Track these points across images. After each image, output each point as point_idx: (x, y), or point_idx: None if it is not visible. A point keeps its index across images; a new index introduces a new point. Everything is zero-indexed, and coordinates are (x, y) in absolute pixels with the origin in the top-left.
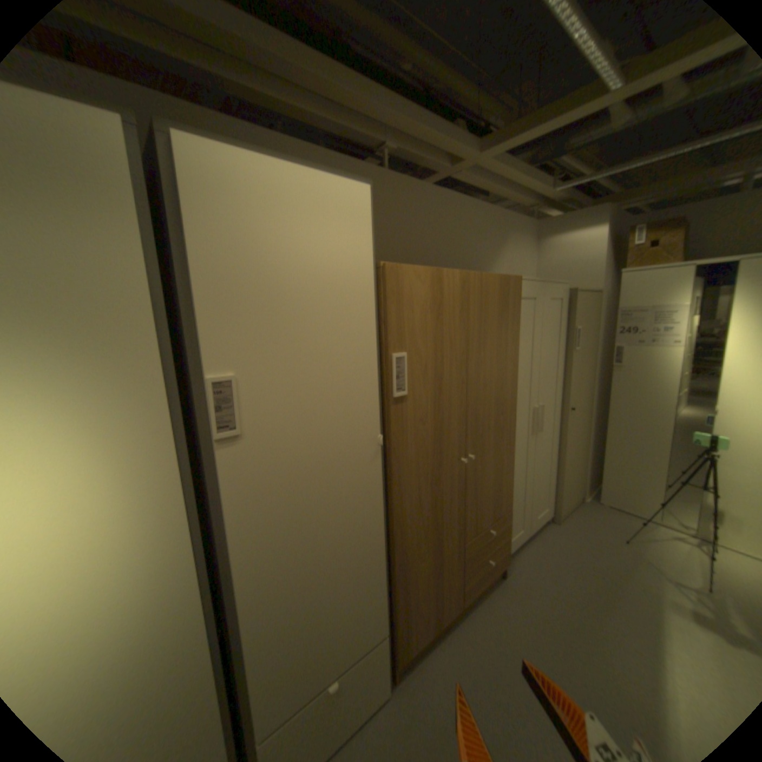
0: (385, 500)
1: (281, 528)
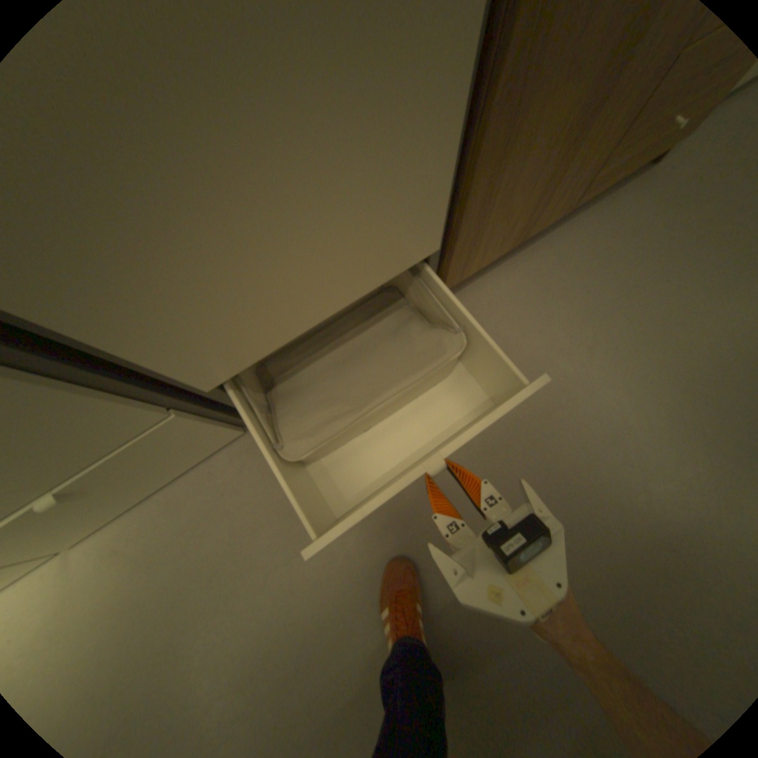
0: None
1: None
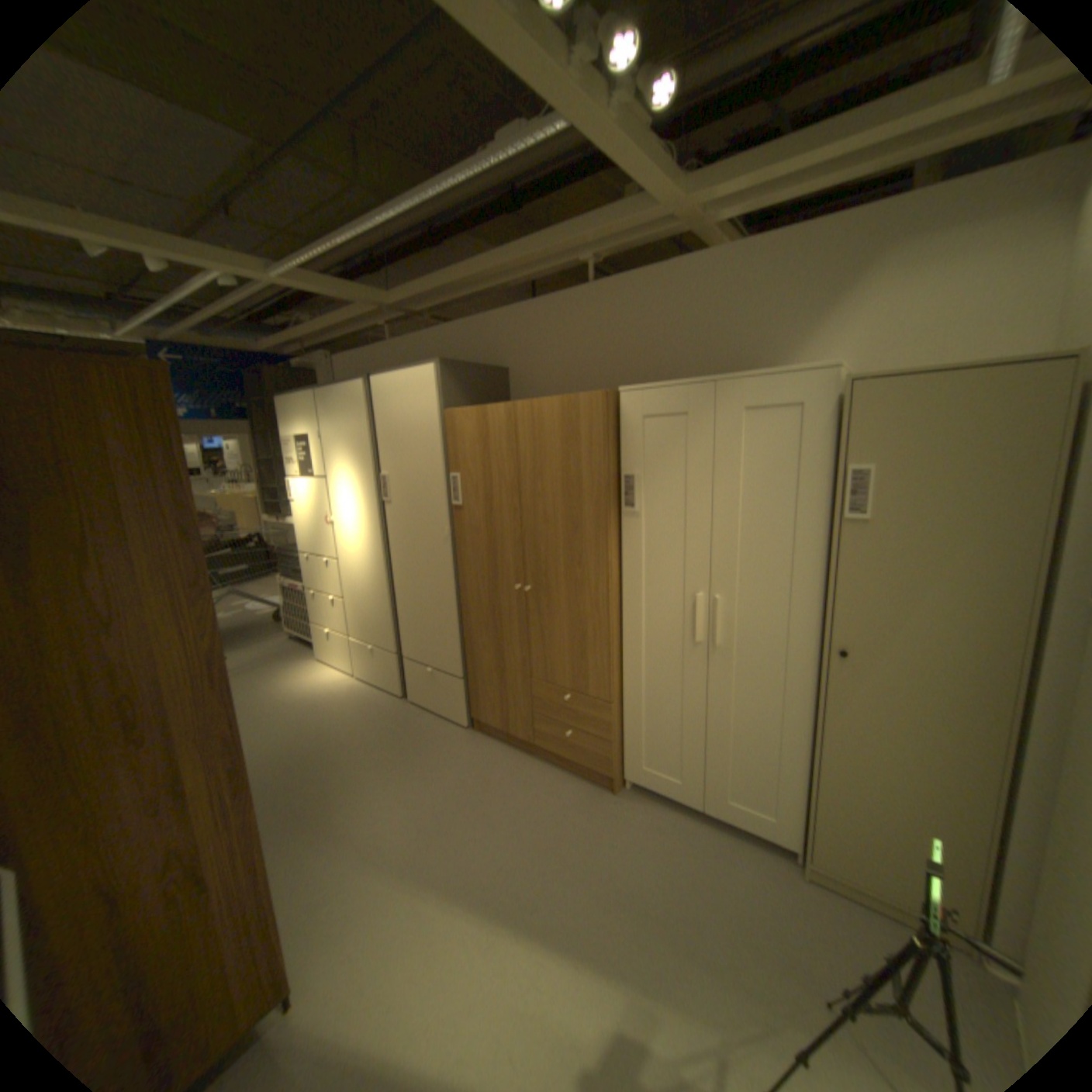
0: (461, 581)
1: (406, 557)
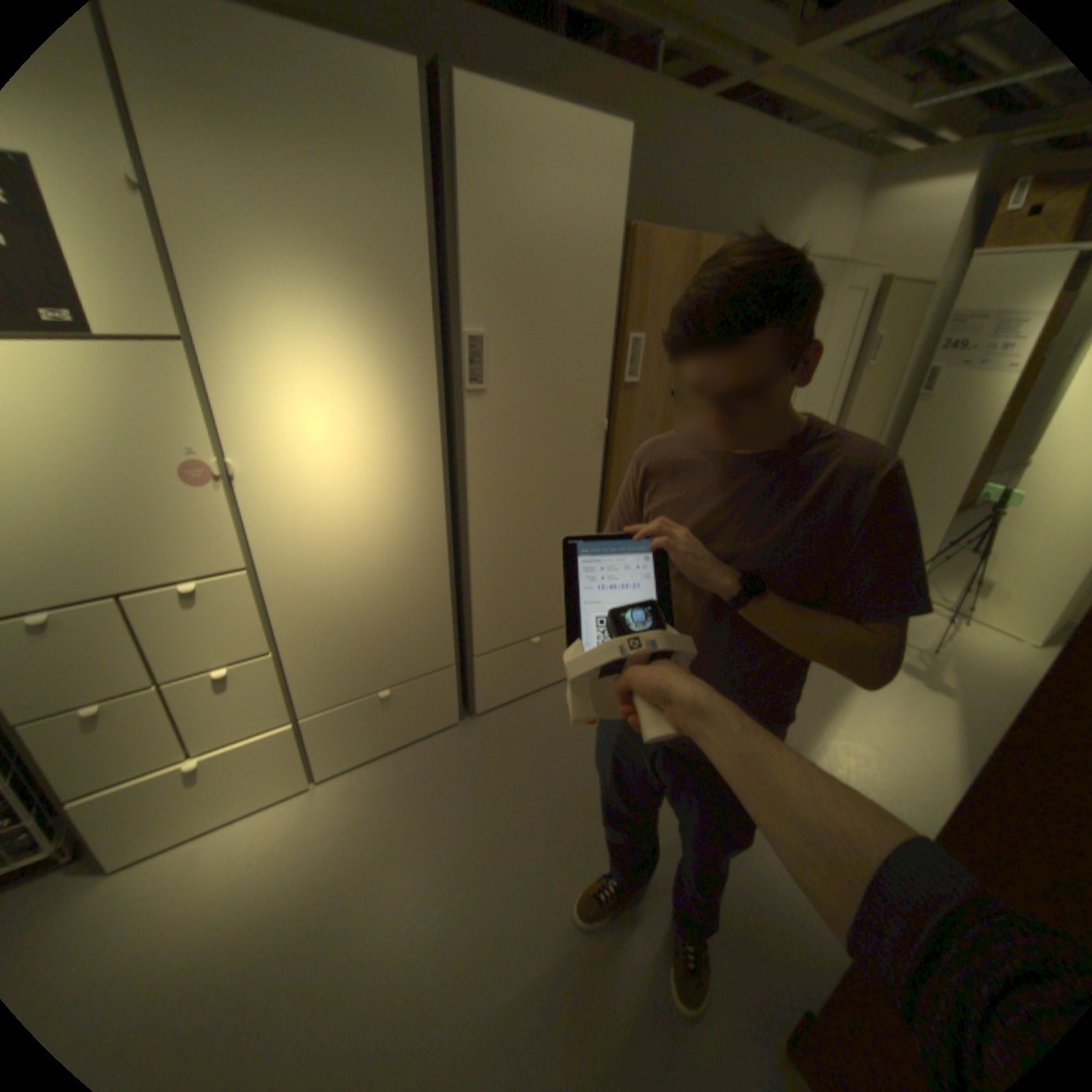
0: (601, 492)
1: (509, 487)
